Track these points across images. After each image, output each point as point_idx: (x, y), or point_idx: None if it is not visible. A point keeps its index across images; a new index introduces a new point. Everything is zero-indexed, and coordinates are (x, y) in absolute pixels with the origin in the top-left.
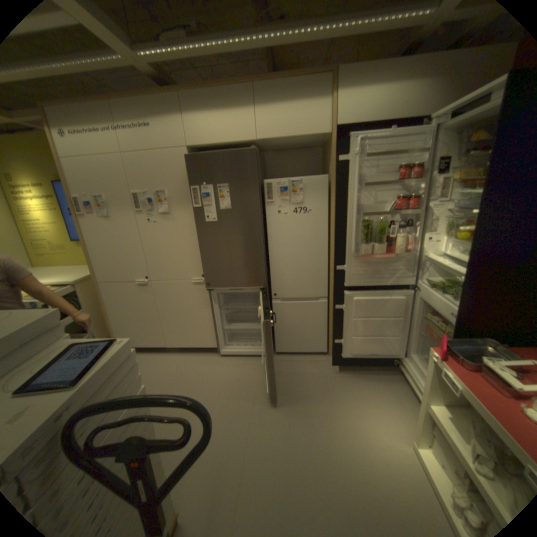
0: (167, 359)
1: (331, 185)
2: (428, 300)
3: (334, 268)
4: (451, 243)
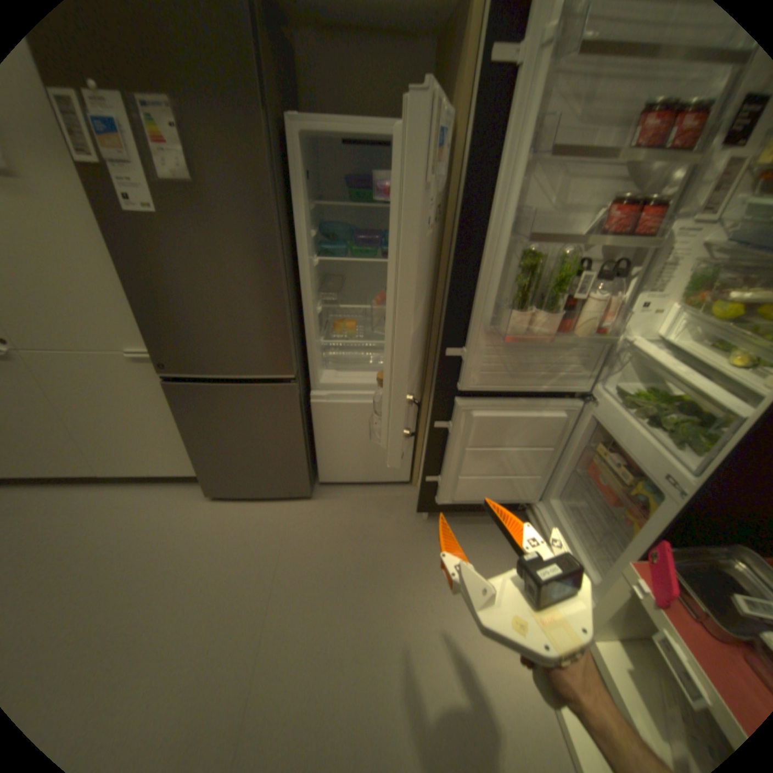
0: (100, 500)
1: (453, 145)
2: (605, 420)
3: (441, 352)
4: (686, 318)
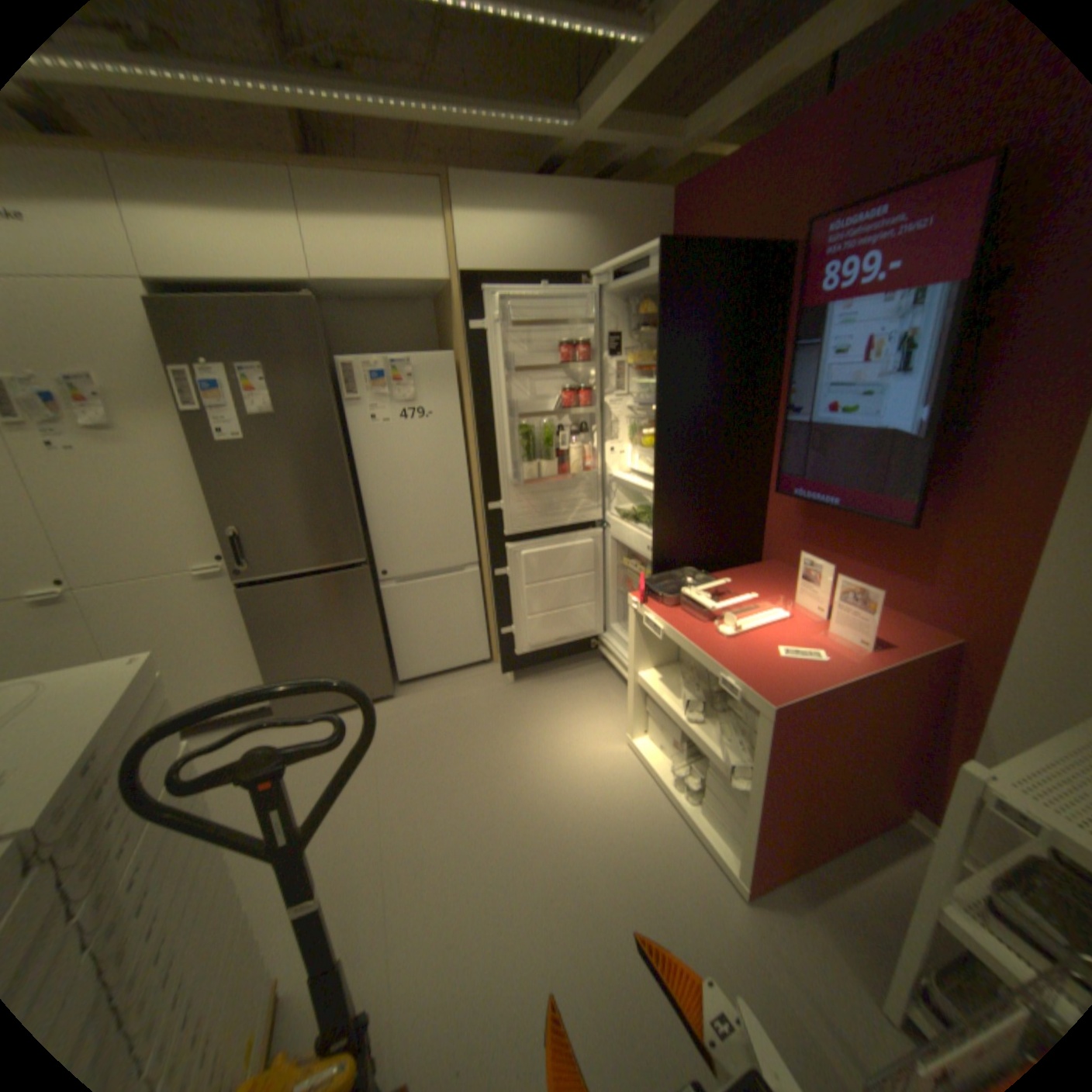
0: None
1: (460, 369)
2: (621, 540)
3: (485, 509)
4: (637, 455)
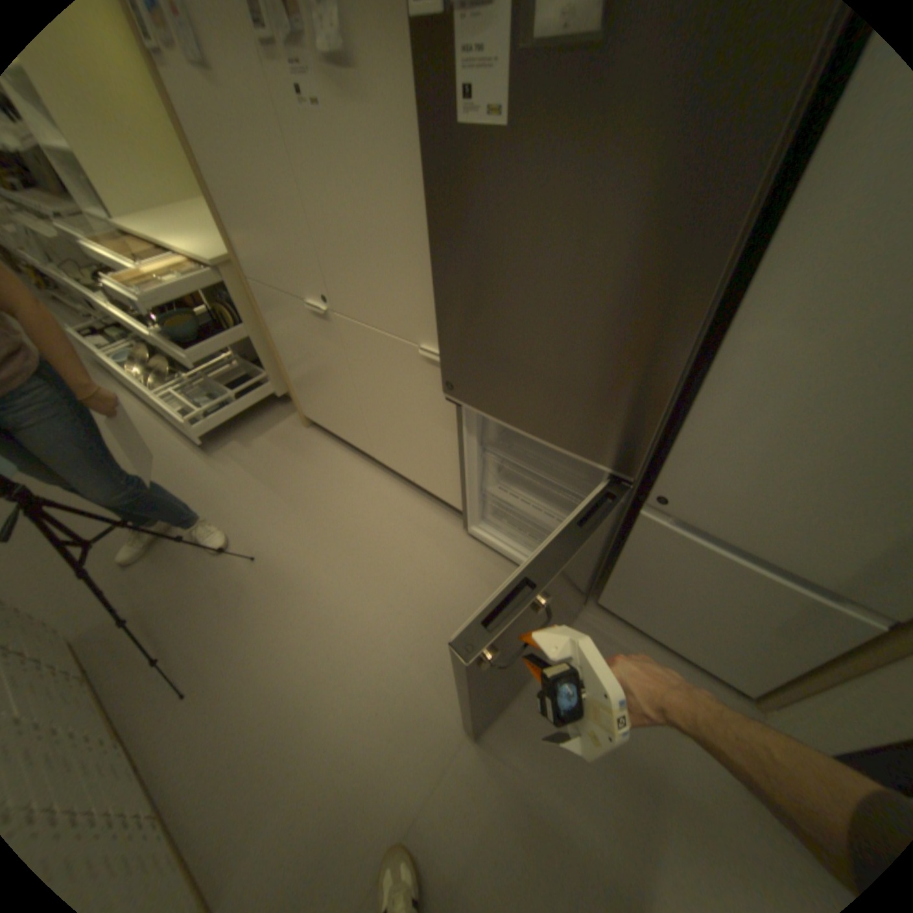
0: (371, 483)
1: None
2: None
3: None
4: None
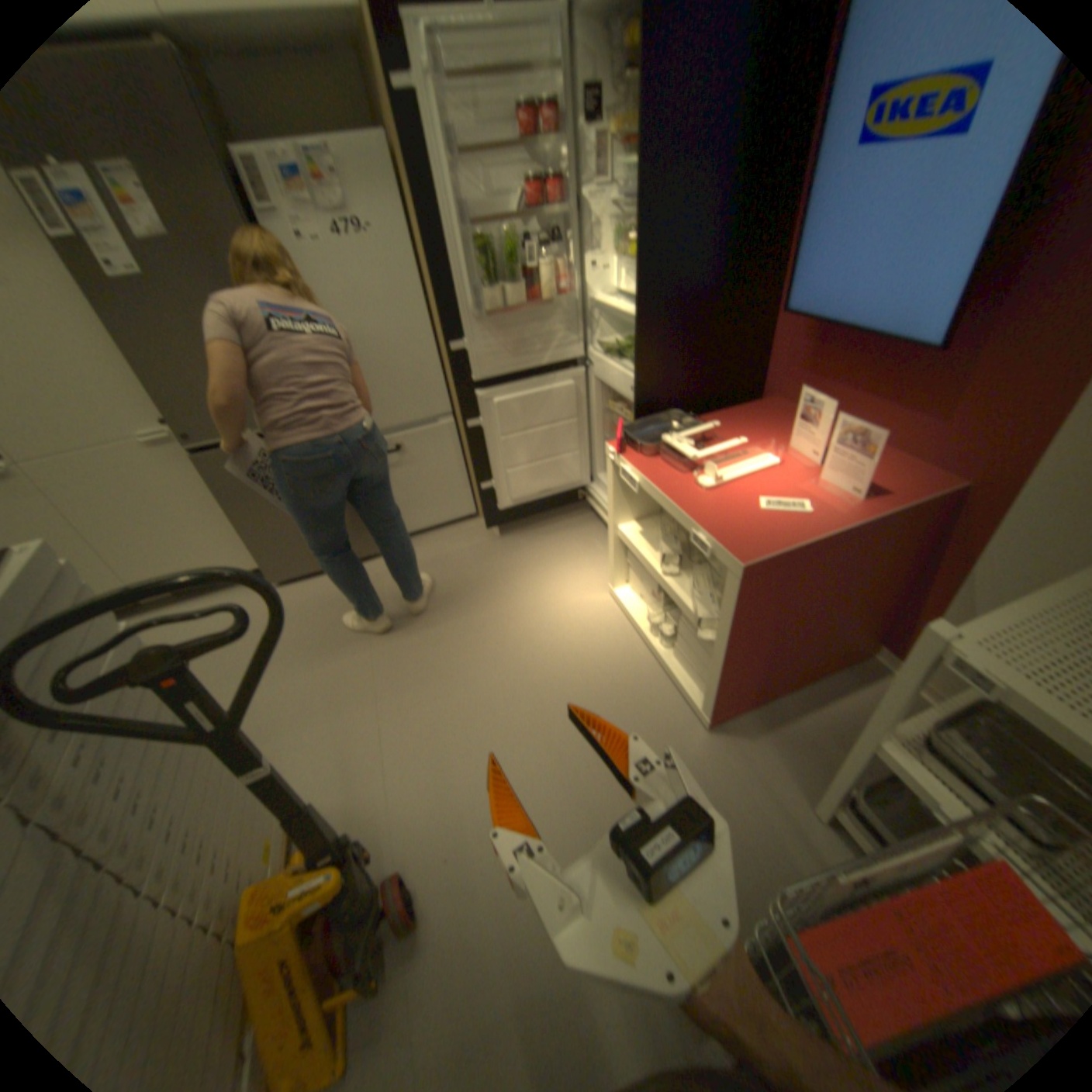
0: None
1: (395, 155)
2: (606, 378)
3: (446, 348)
4: (624, 268)
